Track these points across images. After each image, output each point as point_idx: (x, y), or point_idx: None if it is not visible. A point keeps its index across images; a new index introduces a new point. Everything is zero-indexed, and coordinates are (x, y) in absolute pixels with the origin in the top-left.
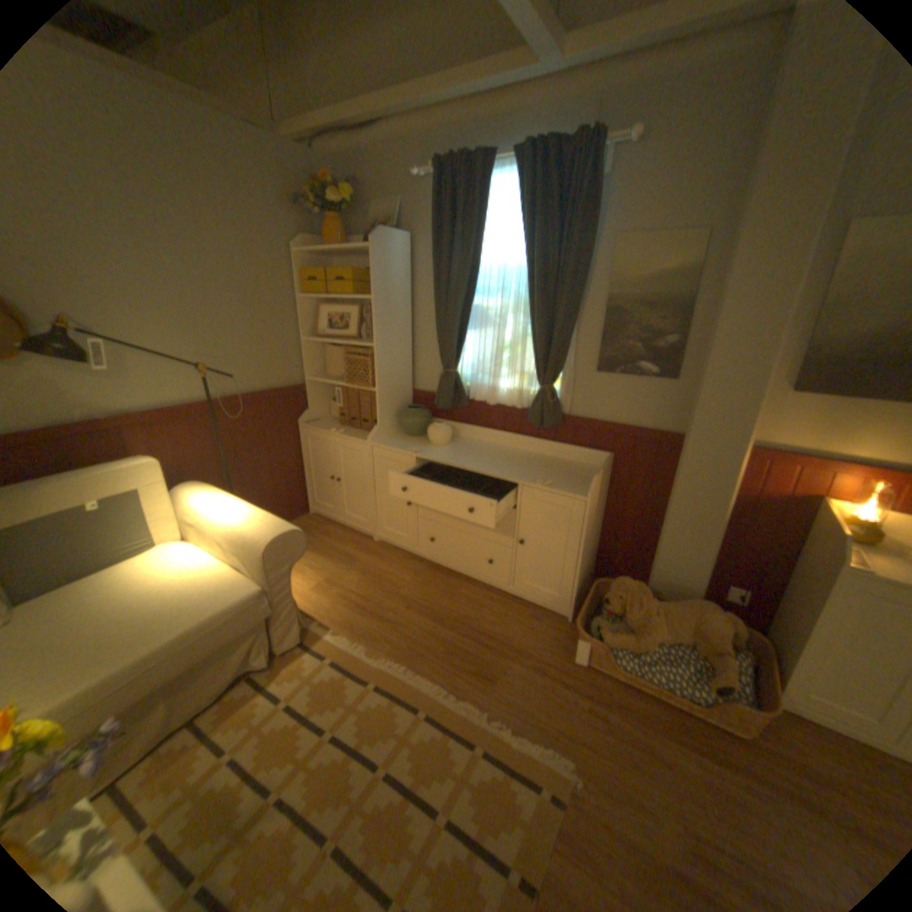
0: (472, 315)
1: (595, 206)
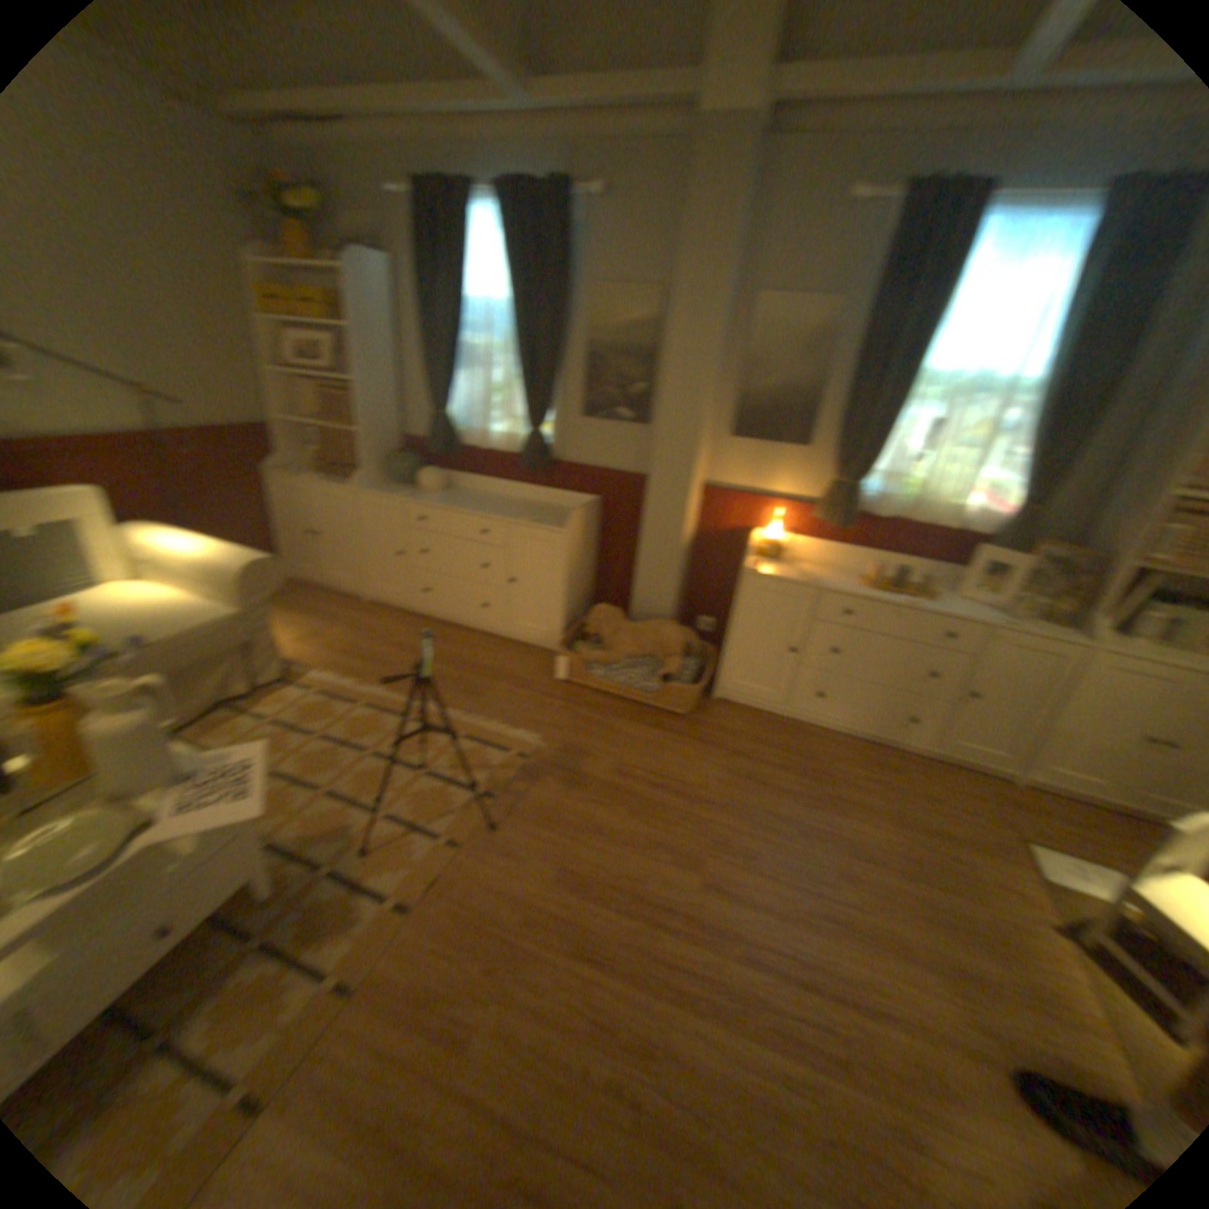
0: (462, 353)
1: (569, 253)
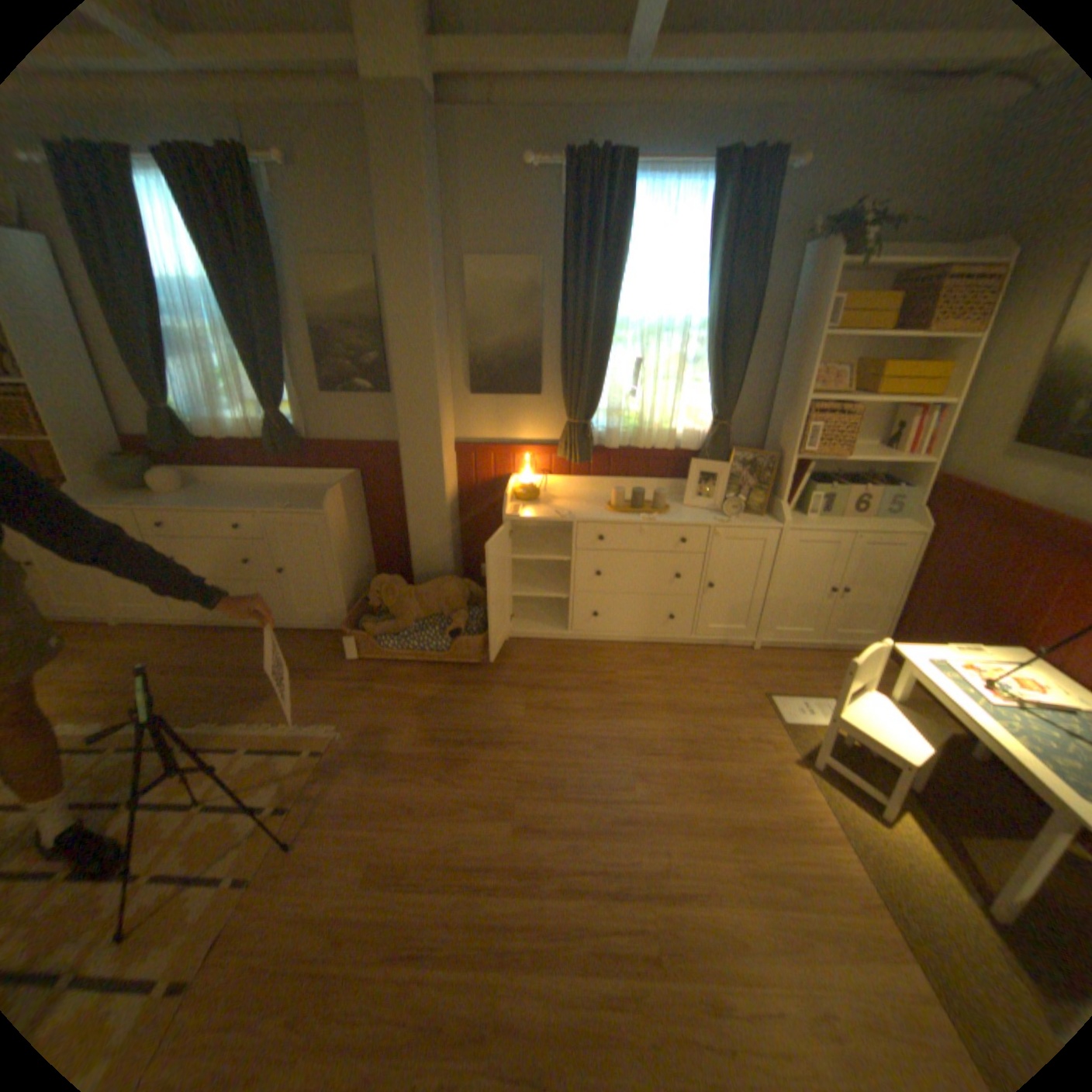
0: (164, 340)
1: (260, 226)
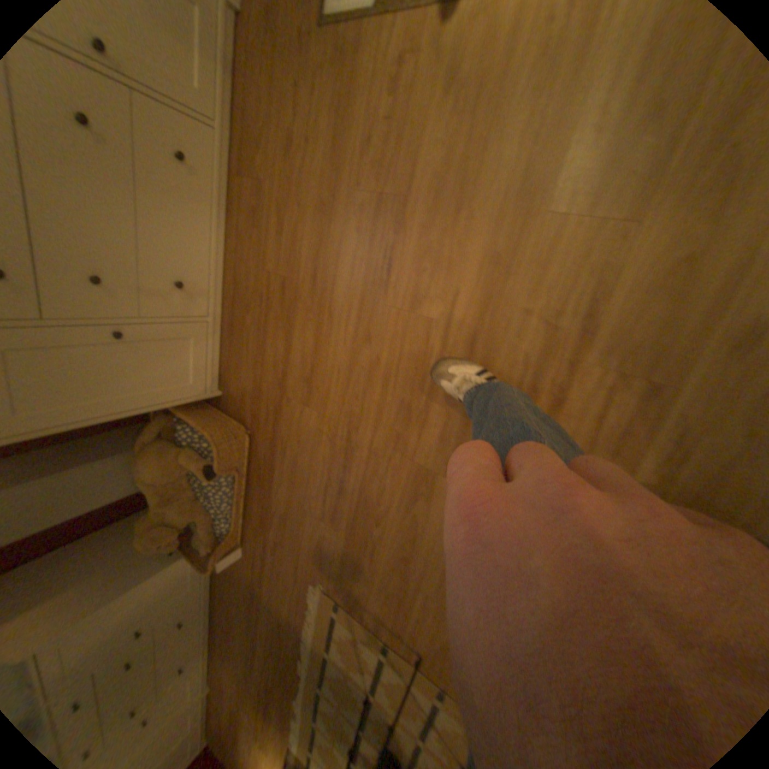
0: None
1: None
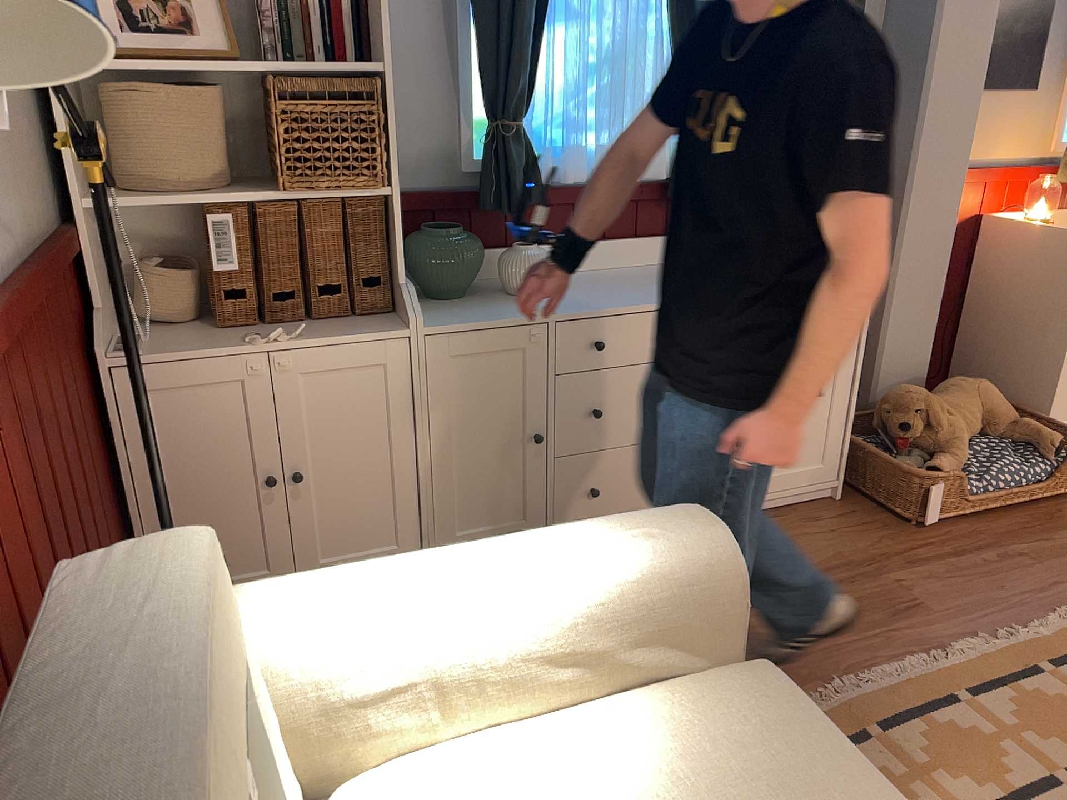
0: None
1: None
